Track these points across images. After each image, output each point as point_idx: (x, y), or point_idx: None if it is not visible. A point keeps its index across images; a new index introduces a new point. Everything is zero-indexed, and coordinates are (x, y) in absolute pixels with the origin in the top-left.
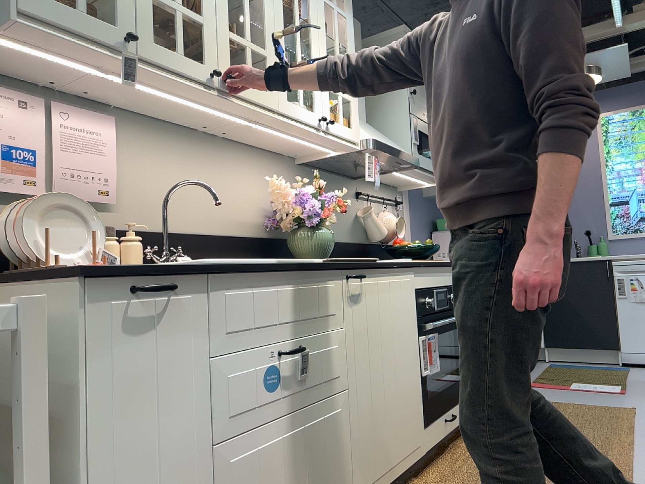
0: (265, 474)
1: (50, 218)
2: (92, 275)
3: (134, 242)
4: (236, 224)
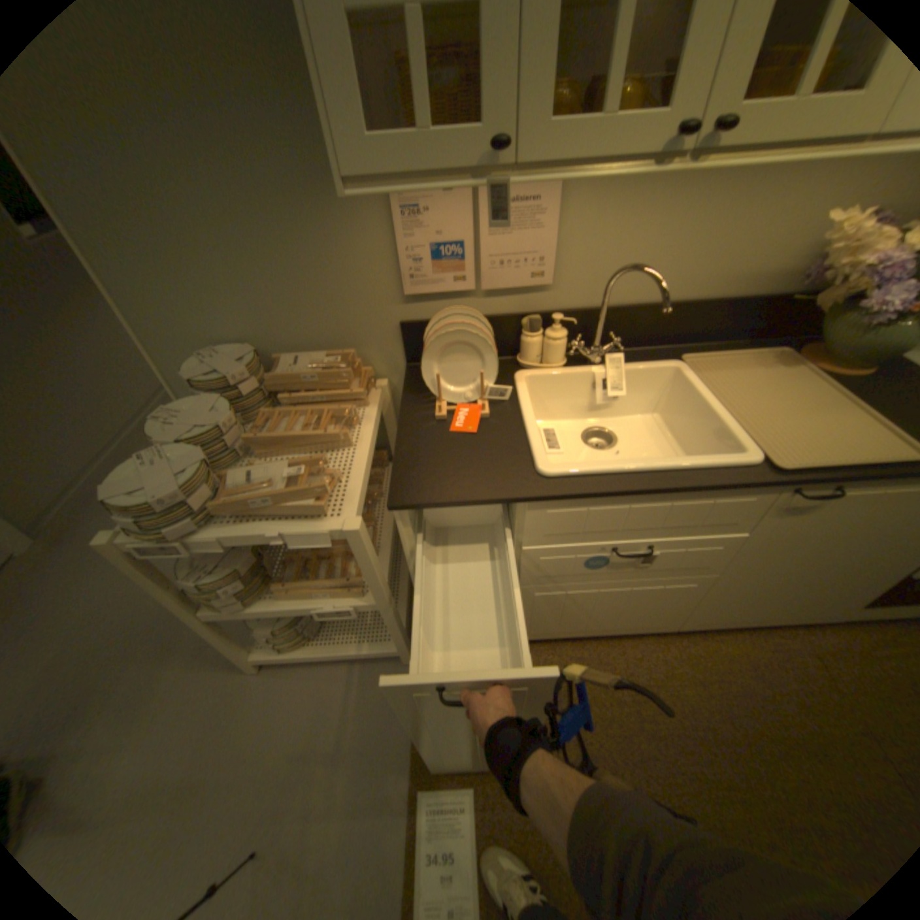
0: (573, 604)
1: (453, 351)
2: (404, 510)
3: (560, 336)
4: (743, 280)
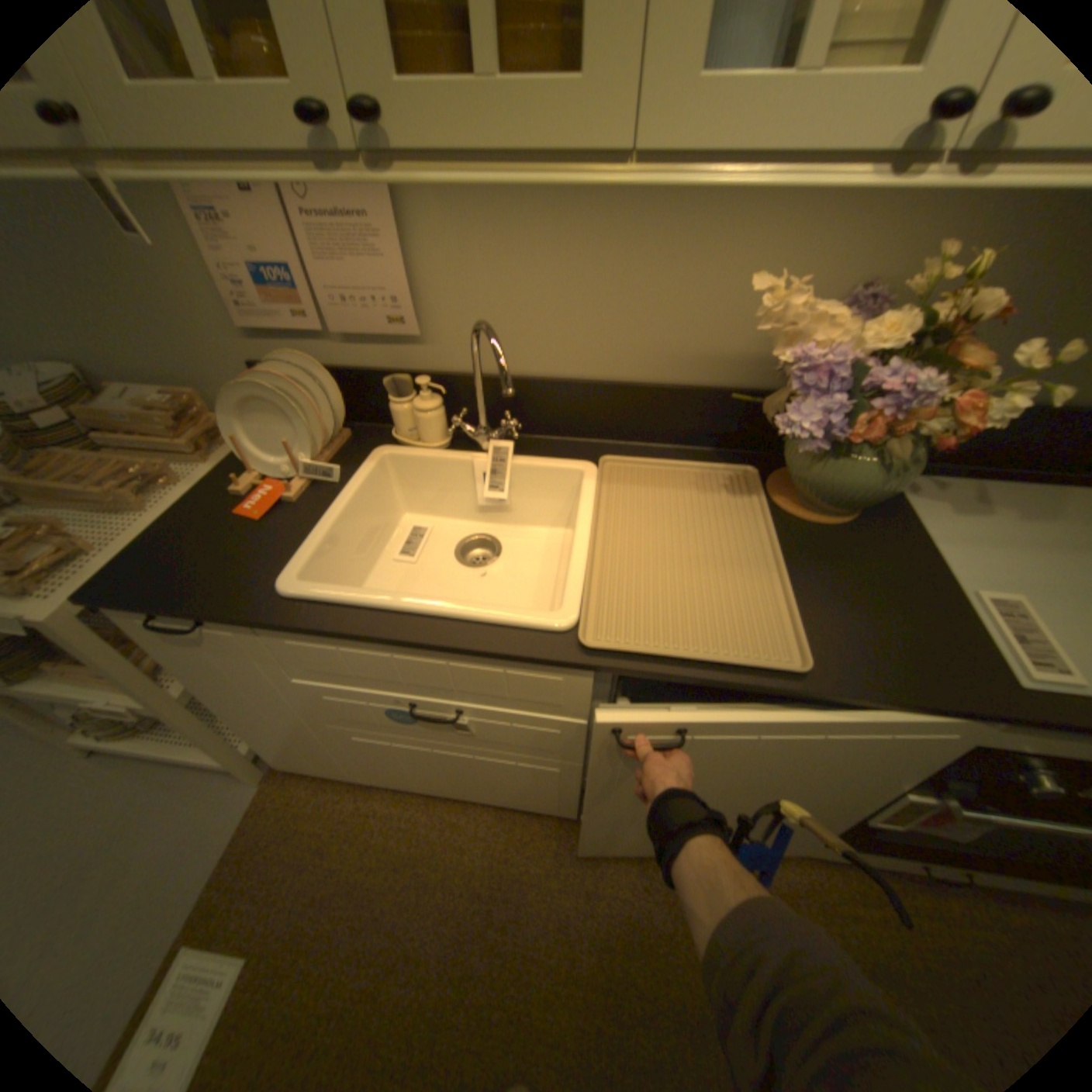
0: (409, 758)
1: (263, 408)
2: (95, 606)
3: (433, 407)
4: (689, 361)
